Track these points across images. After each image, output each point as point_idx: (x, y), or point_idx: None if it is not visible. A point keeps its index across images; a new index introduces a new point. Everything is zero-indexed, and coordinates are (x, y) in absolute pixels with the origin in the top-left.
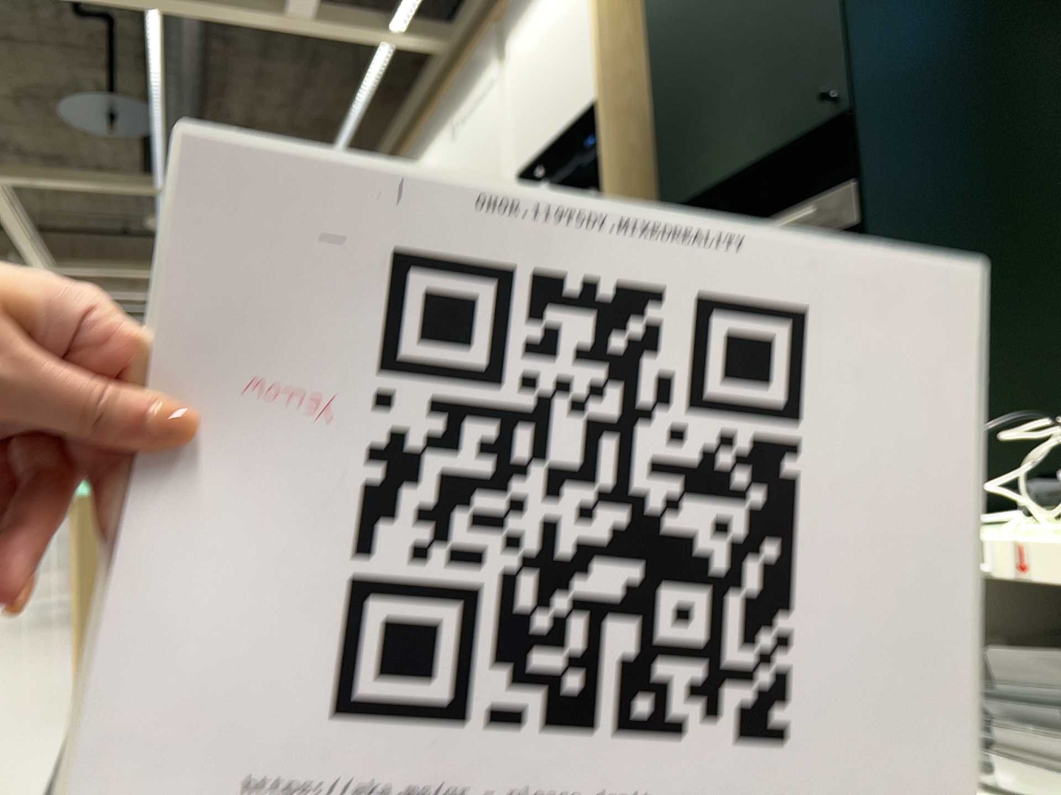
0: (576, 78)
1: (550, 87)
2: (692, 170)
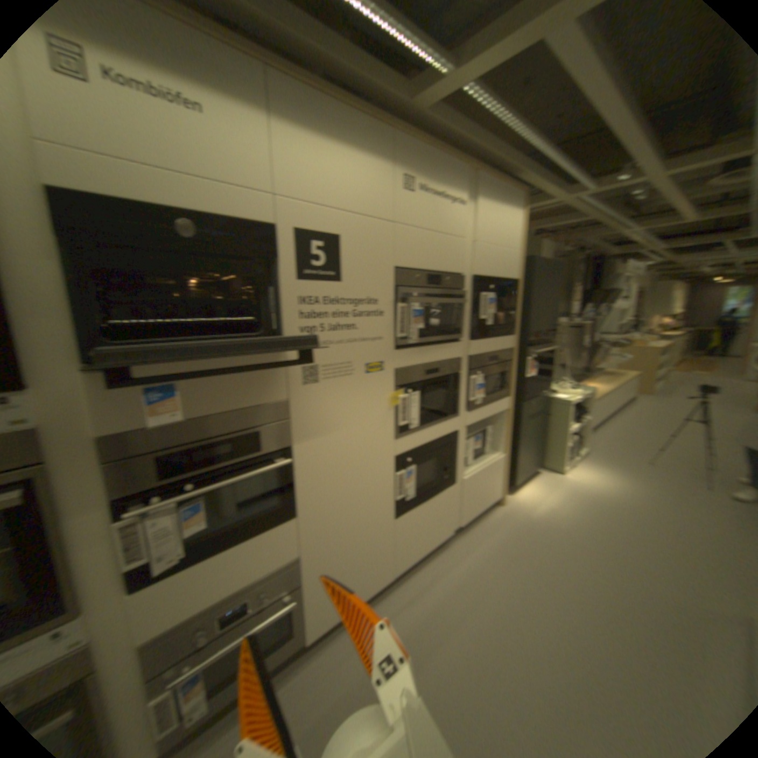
0: (512, 262)
1: (501, 252)
2: (537, 324)
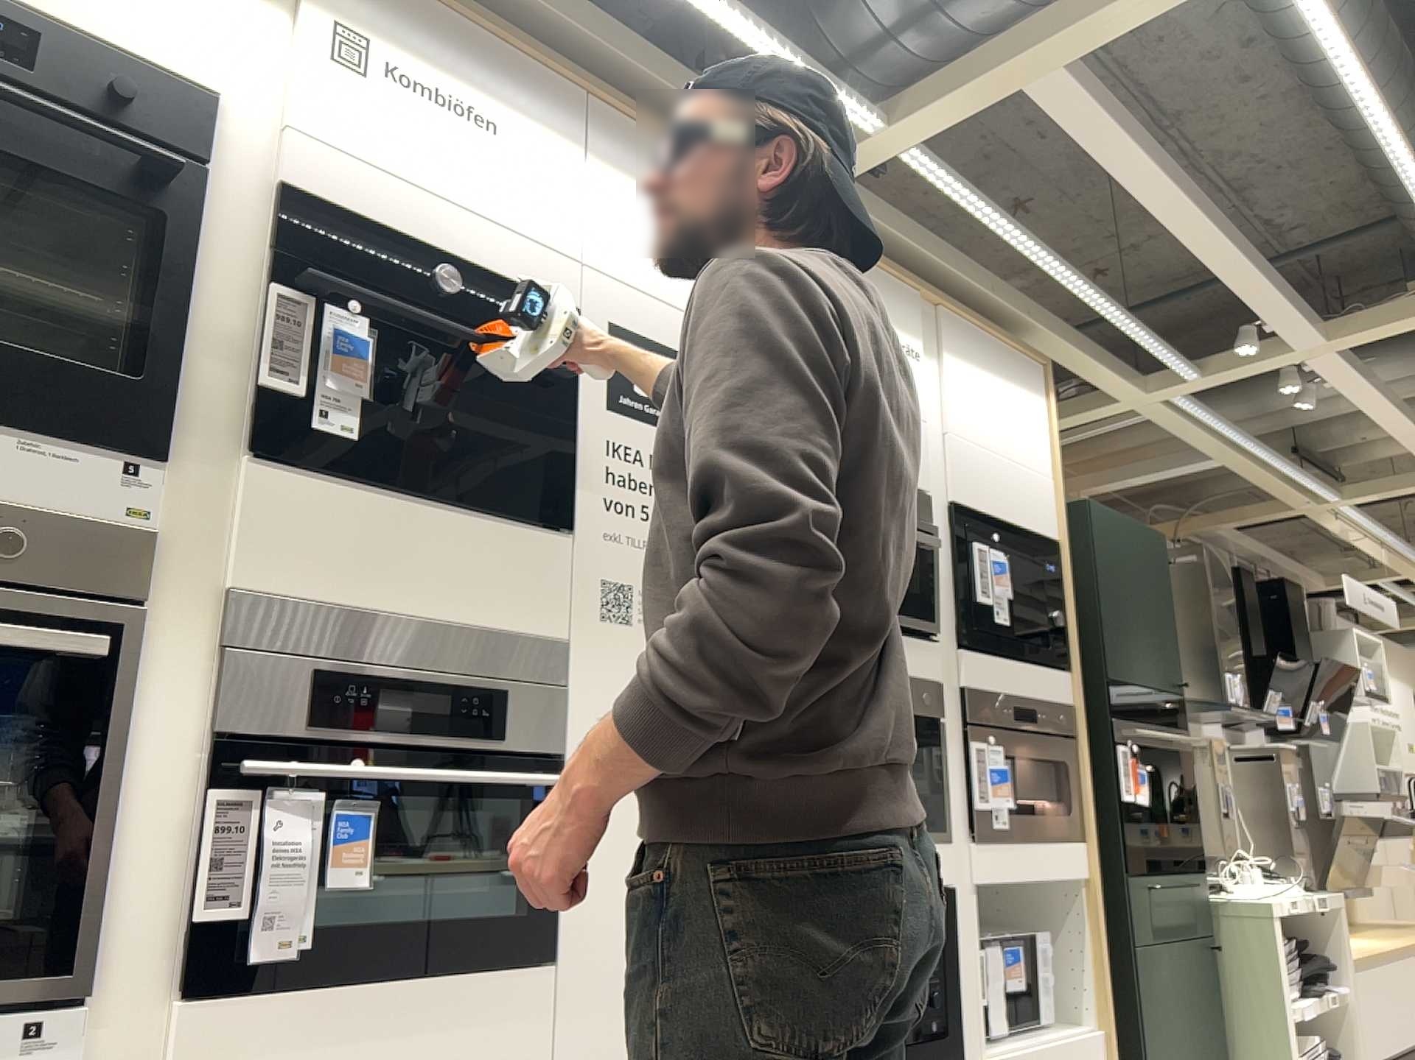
0: (1032, 495)
1: (1004, 468)
2: (1121, 661)
